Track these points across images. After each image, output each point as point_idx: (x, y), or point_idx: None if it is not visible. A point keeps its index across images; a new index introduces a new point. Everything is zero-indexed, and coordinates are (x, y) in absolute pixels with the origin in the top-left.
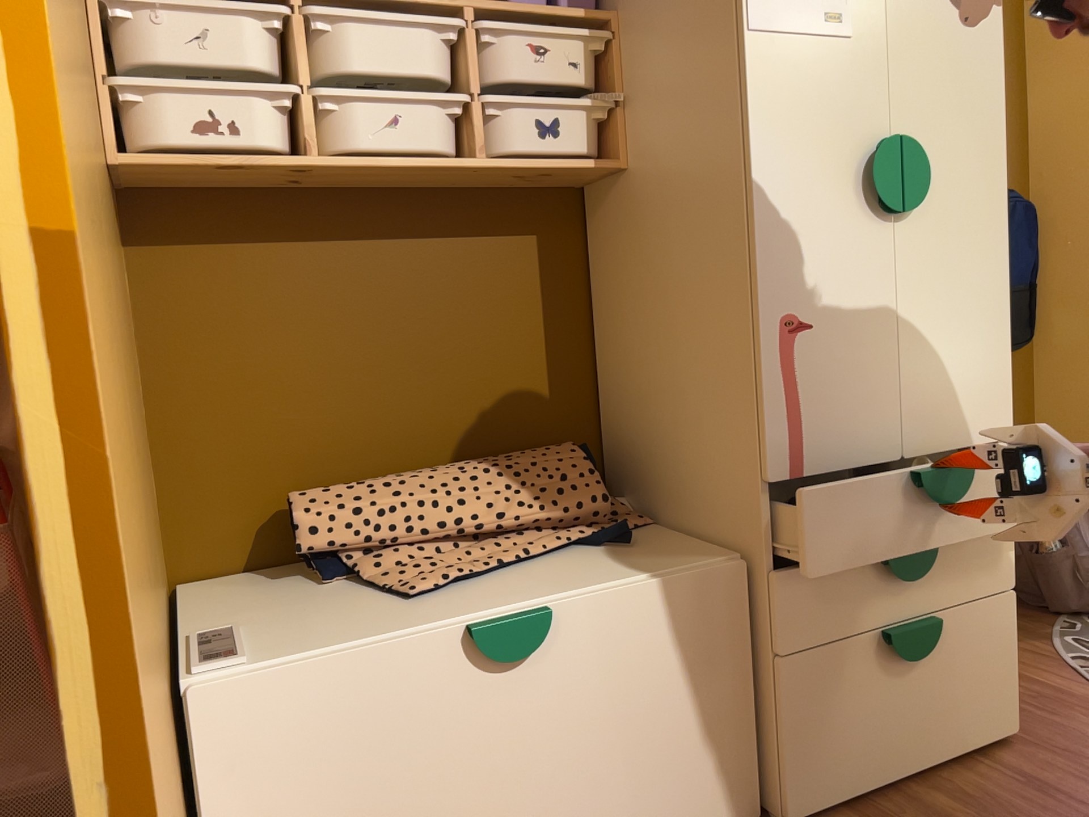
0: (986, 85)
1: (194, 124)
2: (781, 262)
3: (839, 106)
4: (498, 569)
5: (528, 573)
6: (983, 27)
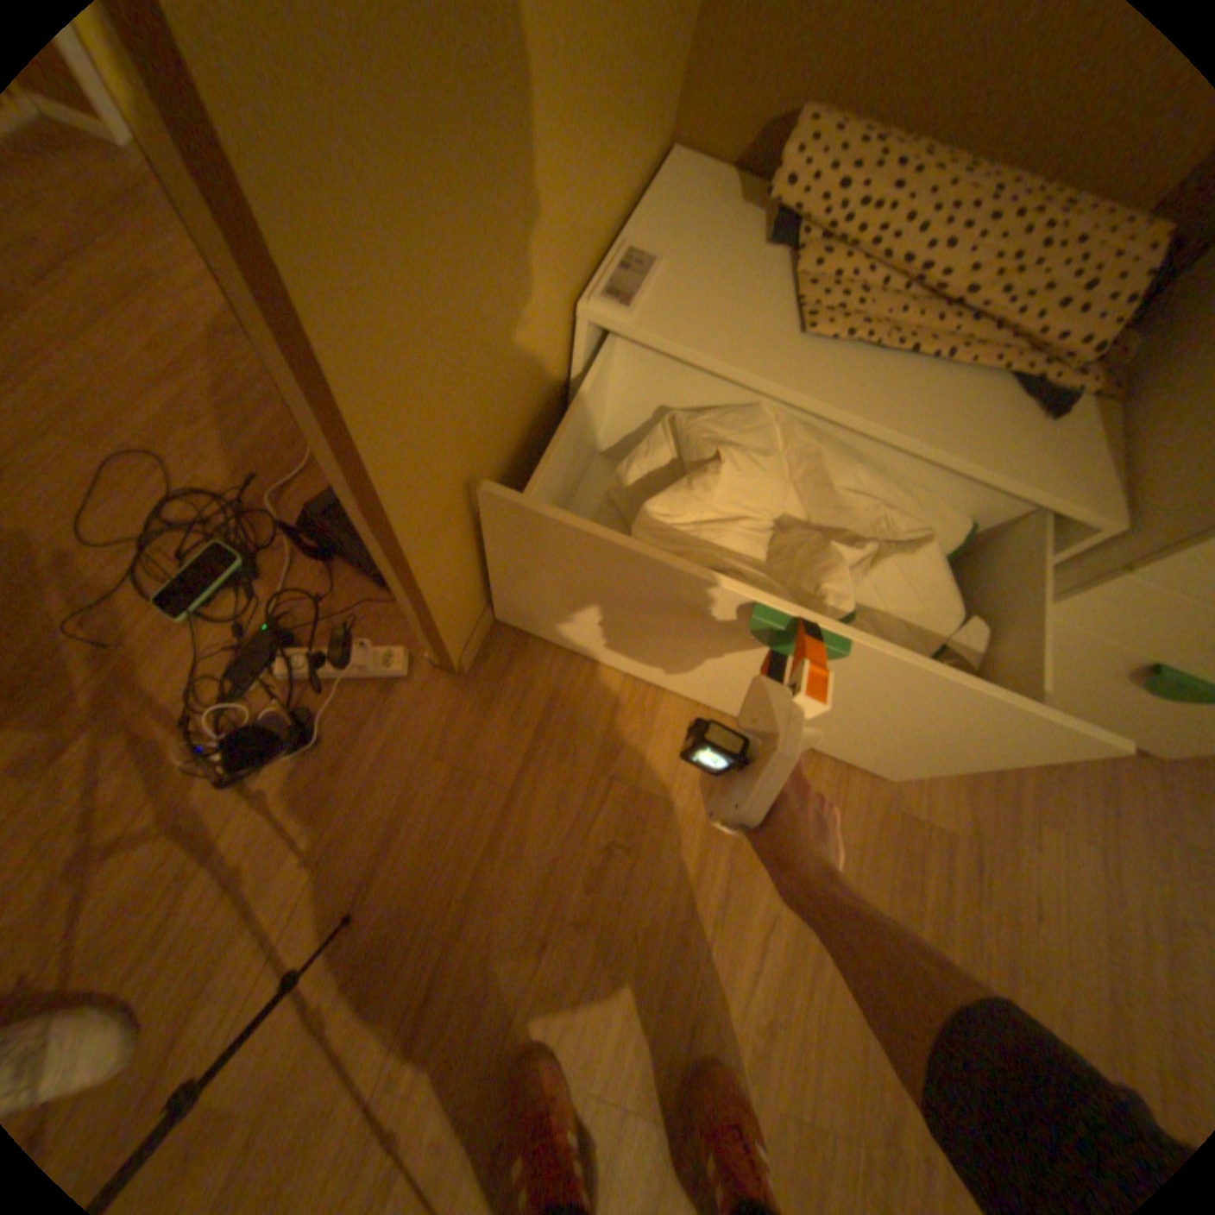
0: None
1: None
2: None
3: None
4: (908, 350)
5: (926, 377)
6: None
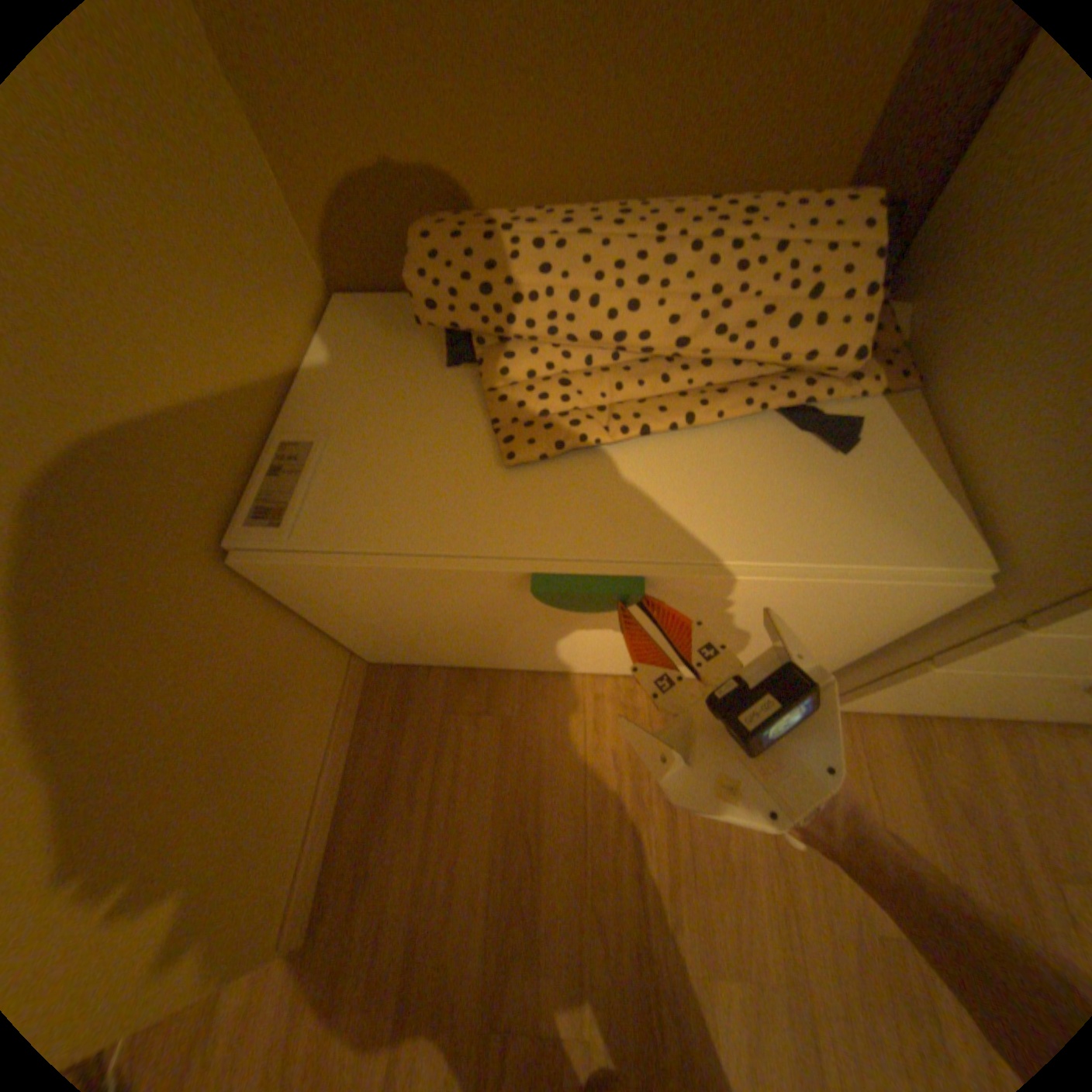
0: None
1: None
2: None
3: None
4: (638, 434)
5: (671, 458)
6: None
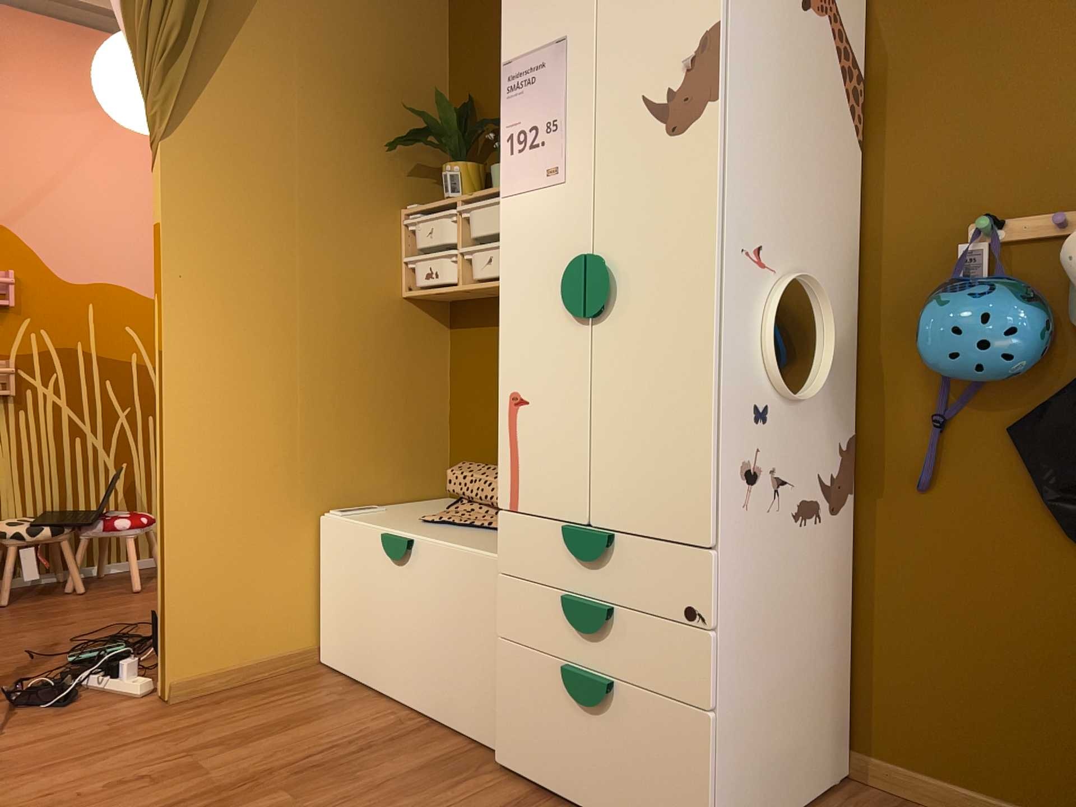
0: (693, 185)
1: (427, 272)
2: (511, 353)
3: (554, 236)
4: (468, 526)
5: (467, 532)
6: (694, 130)
